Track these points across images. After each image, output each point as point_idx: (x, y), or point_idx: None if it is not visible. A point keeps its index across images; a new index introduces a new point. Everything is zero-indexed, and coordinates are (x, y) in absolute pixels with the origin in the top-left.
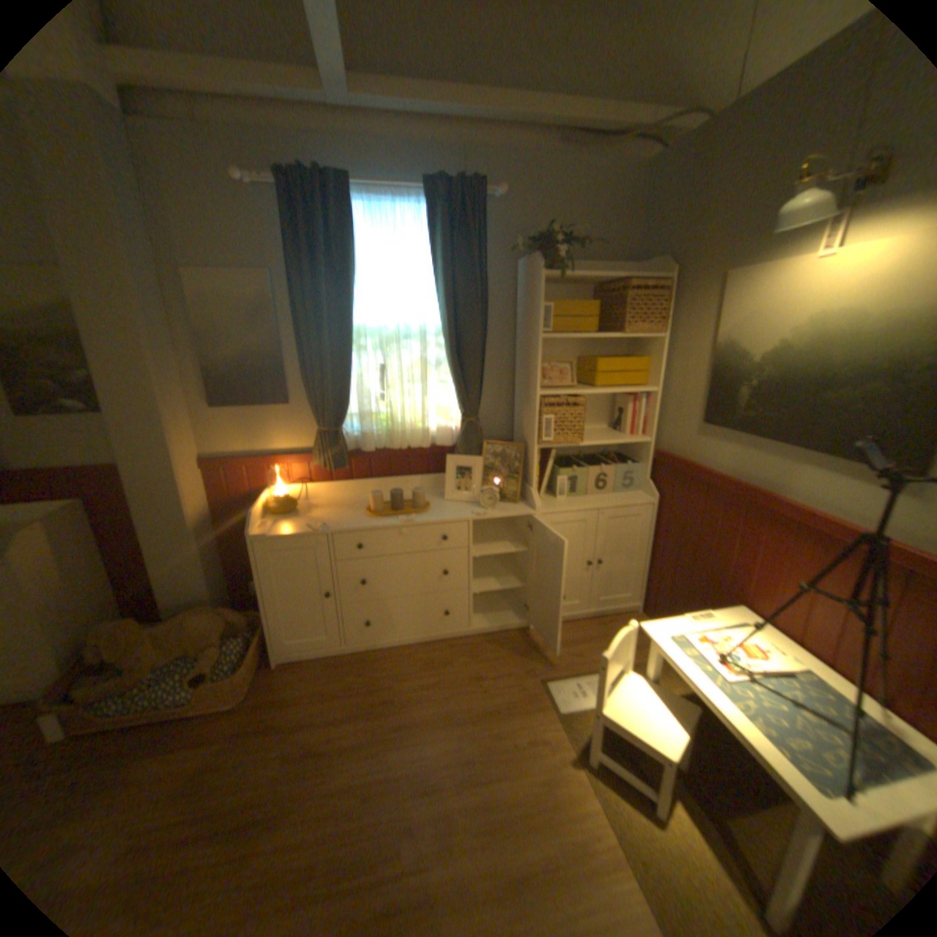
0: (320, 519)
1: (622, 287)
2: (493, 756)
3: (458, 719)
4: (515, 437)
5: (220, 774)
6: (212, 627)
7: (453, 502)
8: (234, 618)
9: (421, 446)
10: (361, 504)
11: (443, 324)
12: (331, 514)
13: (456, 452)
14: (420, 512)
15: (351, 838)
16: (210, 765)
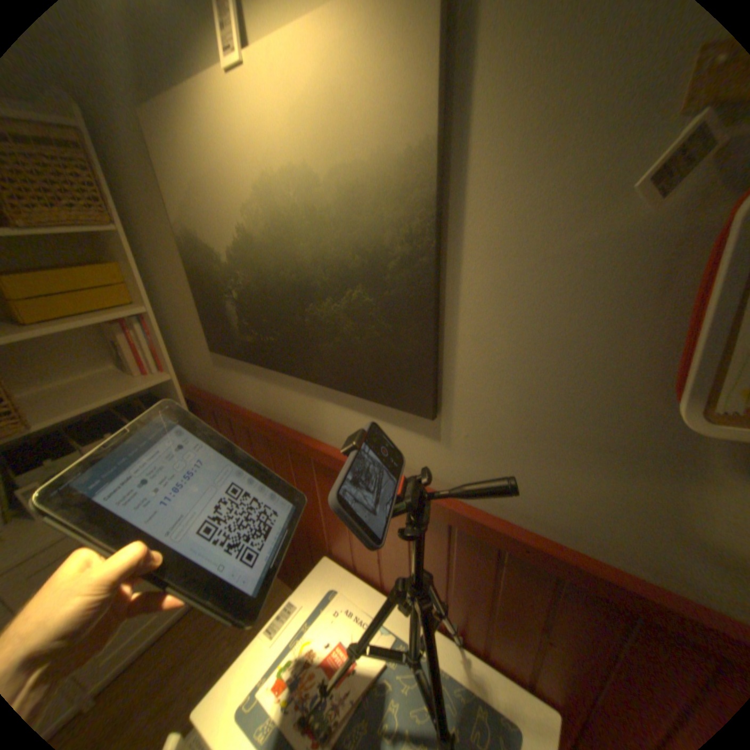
0: None
1: None
2: None
3: None
4: None
5: None
6: None
7: None
8: None
9: None
10: None
11: None
12: None
13: None
14: None
15: None
16: None
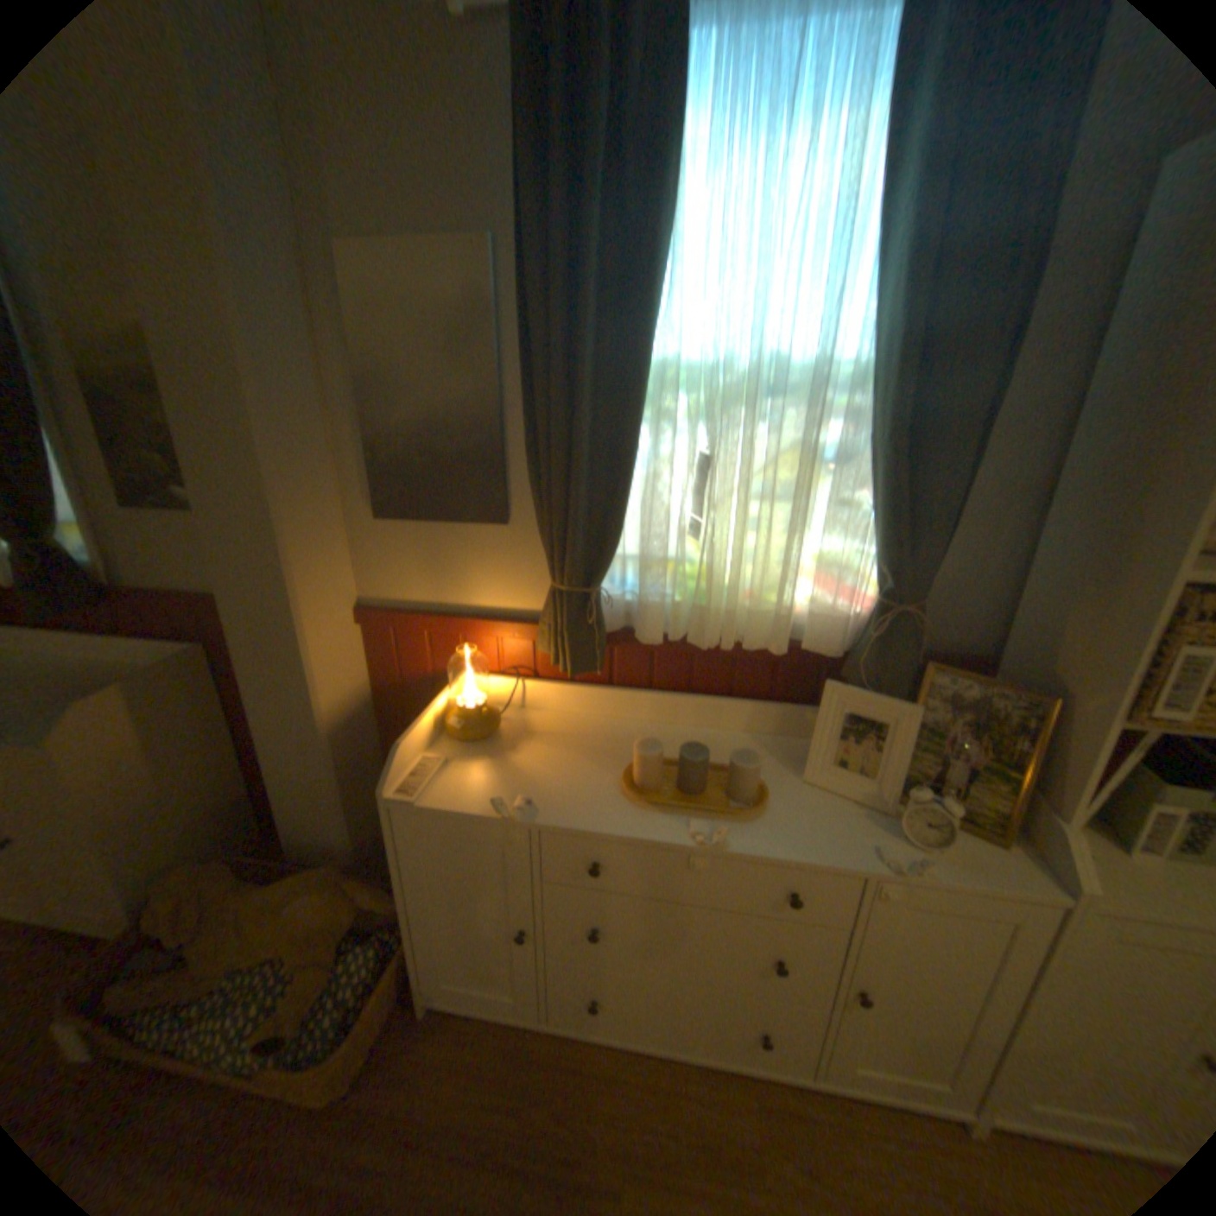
0: (530, 772)
1: None
2: None
3: None
4: (1015, 656)
5: None
6: (328, 920)
7: (825, 791)
8: (372, 903)
9: (767, 646)
10: (619, 744)
11: (885, 352)
12: (555, 762)
13: (848, 669)
14: (744, 815)
15: None
16: None
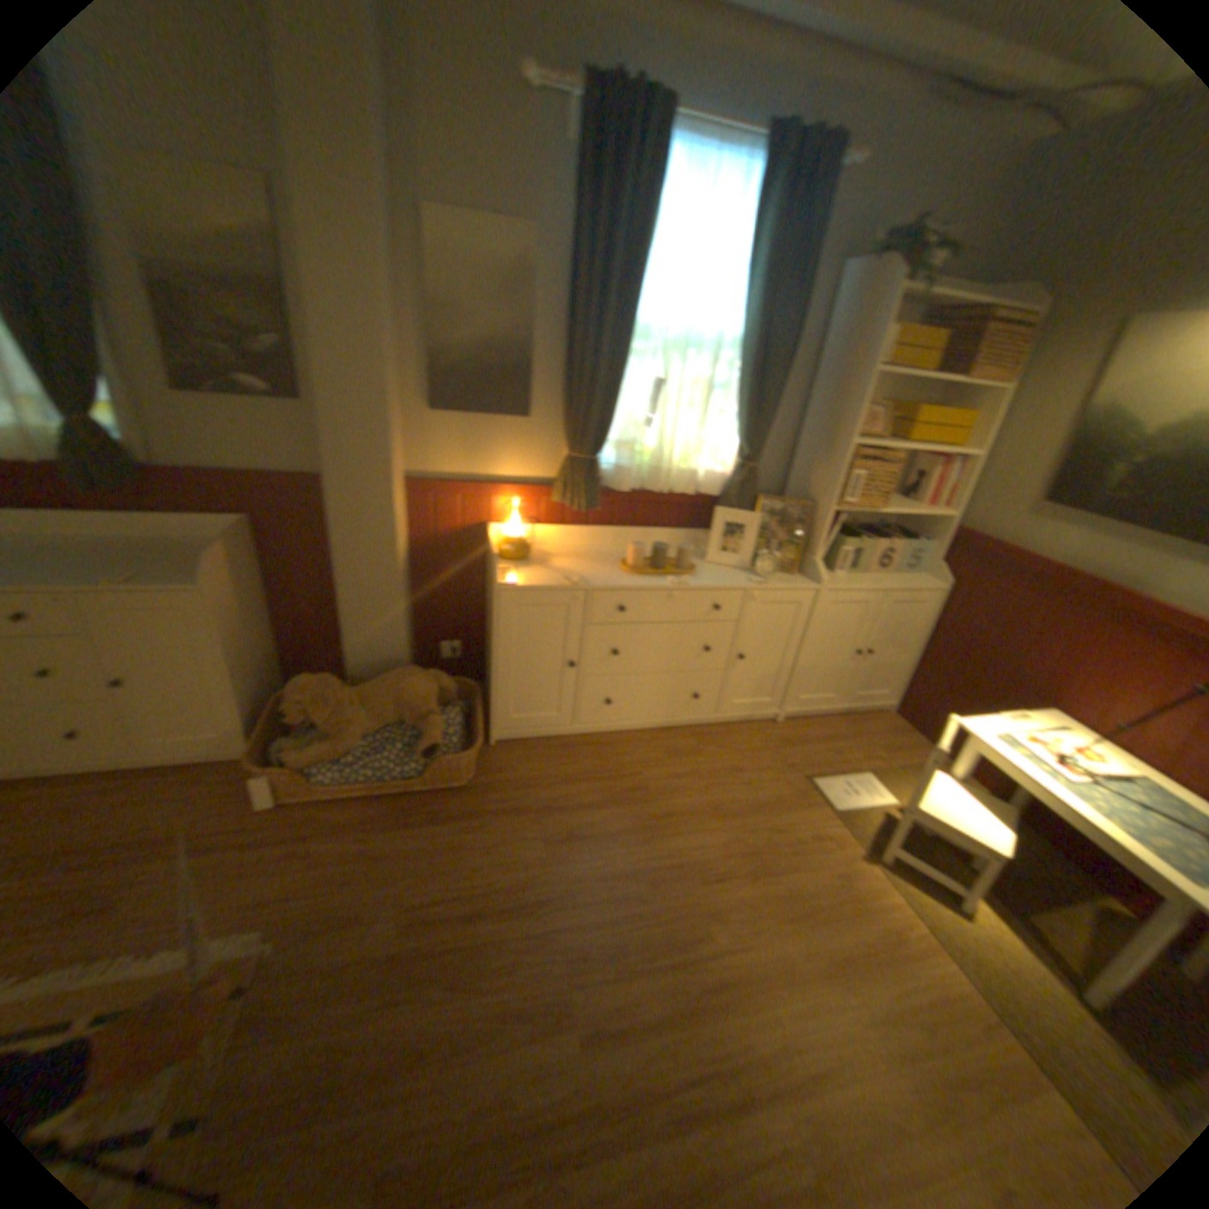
0: (568, 571)
1: (979, 318)
2: (777, 848)
3: (727, 810)
4: (790, 494)
5: (479, 852)
6: (431, 690)
7: (715, 566)
8: (449, 682)
9: (685, 492)
10: (604, 557)
11: (748, 335)
12: (577, 566)
13: (721, 504)
14: (688, 574)
15: (654, 919)
16: (463, 842)
